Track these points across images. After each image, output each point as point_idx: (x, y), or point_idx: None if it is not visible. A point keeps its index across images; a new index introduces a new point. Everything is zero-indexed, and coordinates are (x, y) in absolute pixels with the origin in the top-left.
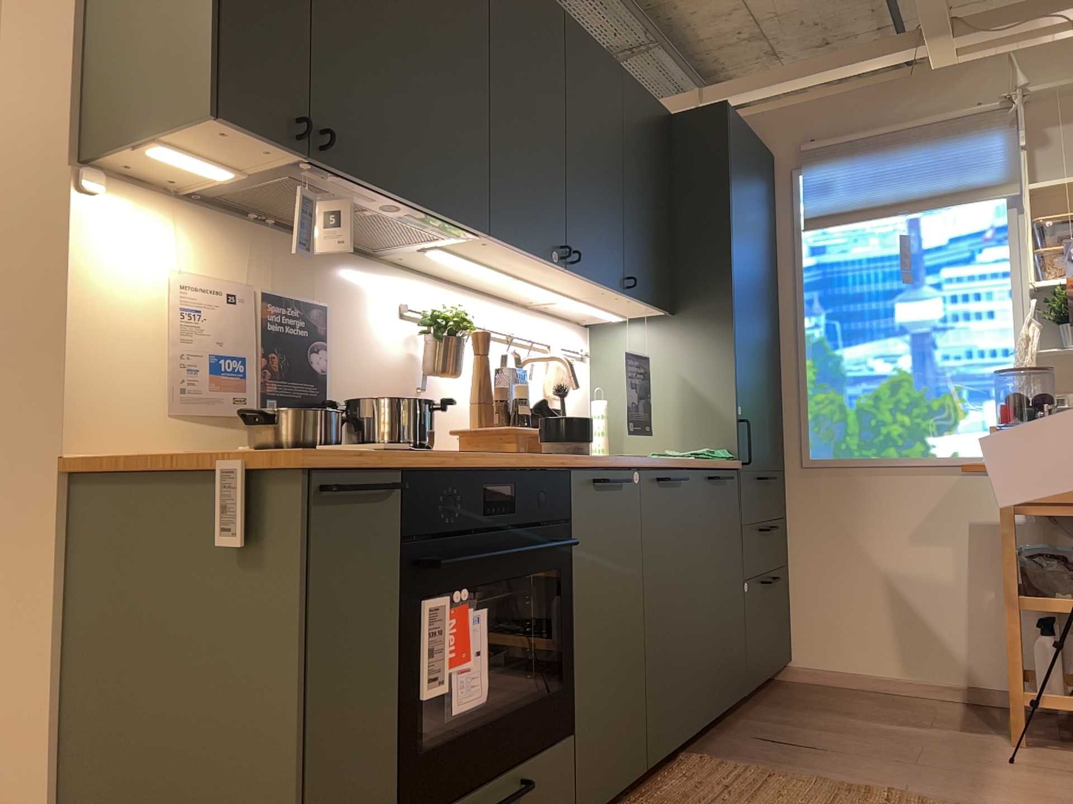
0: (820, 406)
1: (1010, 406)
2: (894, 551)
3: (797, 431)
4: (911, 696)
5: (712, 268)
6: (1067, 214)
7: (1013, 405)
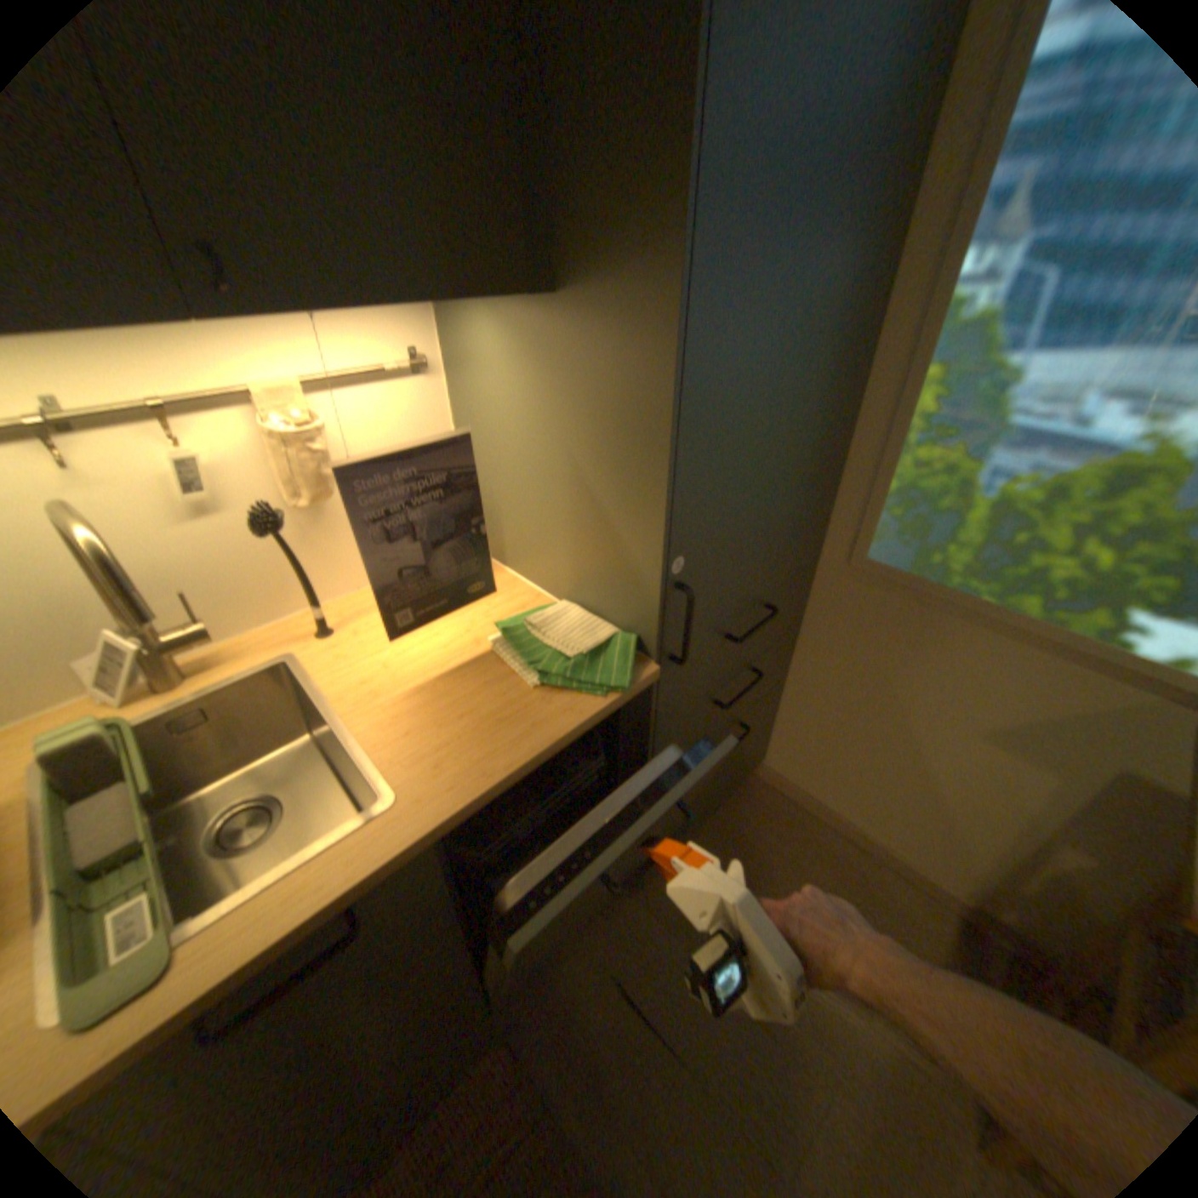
0: (922, 472)
1: None
2: (951, 735)
3: (861, 501)
4: (891, 875)
5: (641, 127)
6: None
7: None
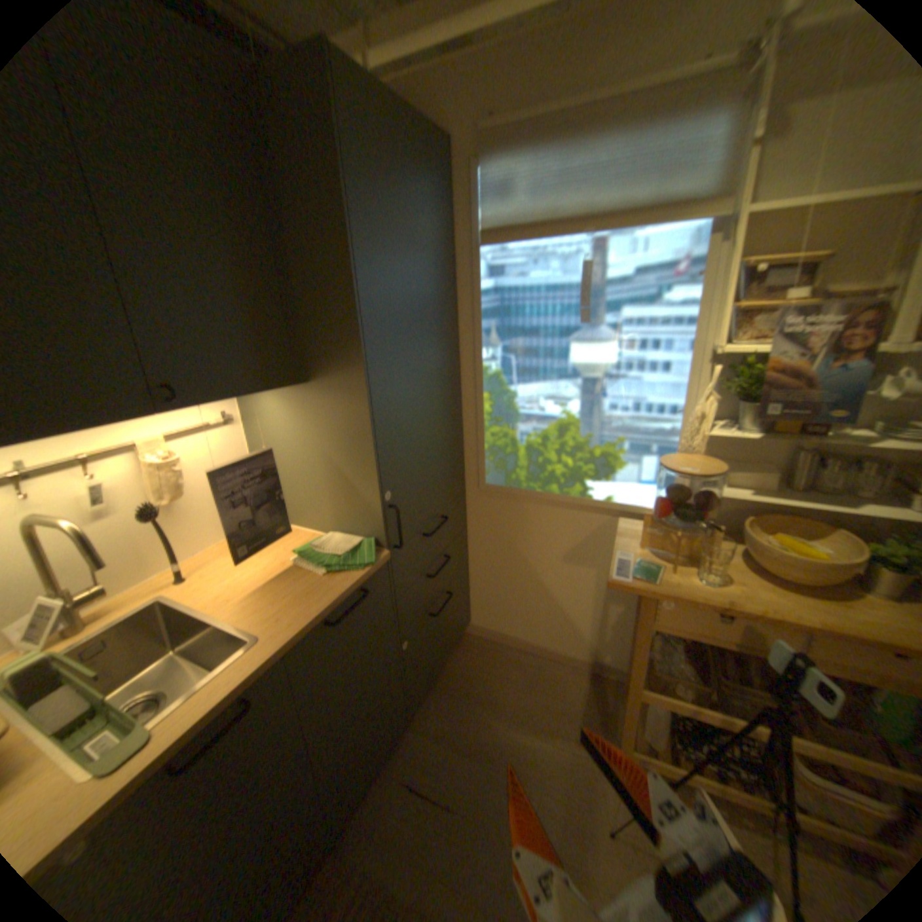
0: (495, 439)
1: (671, 503)
2: (549, 566)
3: (475, 457)
4: (551, 664)
5: (339, 329)
6: (788, 245)
7: (674, 500)
